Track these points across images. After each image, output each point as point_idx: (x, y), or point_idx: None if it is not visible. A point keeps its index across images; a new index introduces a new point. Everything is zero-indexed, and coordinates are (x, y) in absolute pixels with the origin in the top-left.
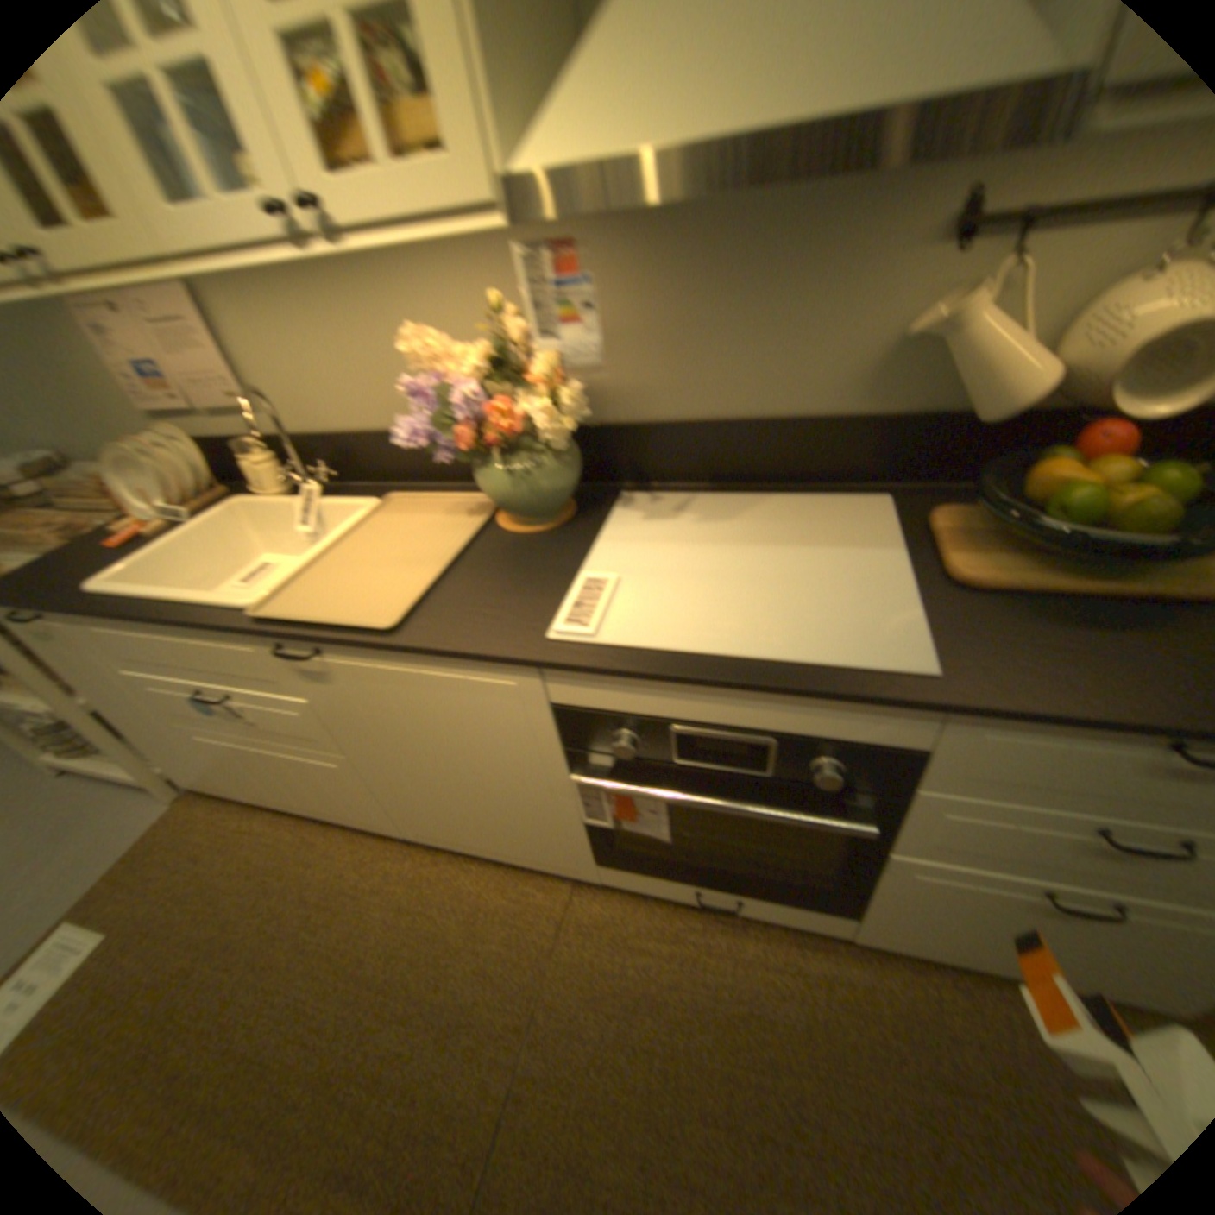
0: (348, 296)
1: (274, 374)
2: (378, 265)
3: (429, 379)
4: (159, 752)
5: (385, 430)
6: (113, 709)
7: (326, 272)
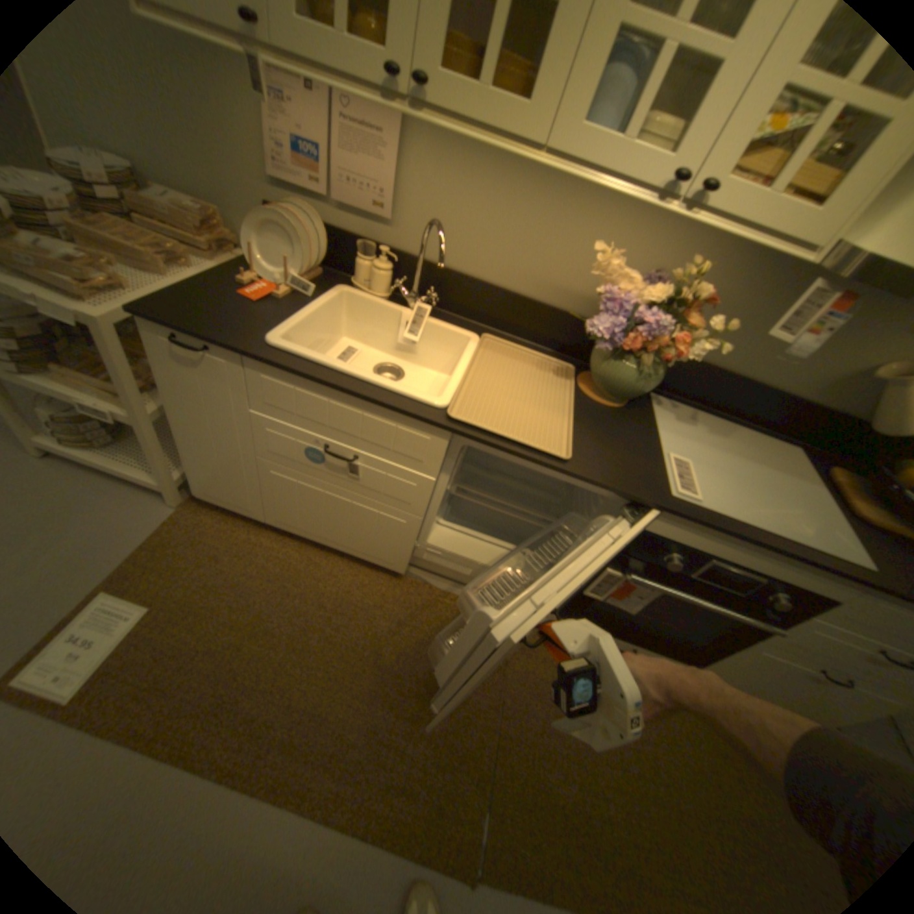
0: (544, 190)
1: (433, 209)
2: (585, 183)
3: (628, 296)
4: (215, 472)
5: (499, 287)
6: (205, 432)
7: (539, 166)
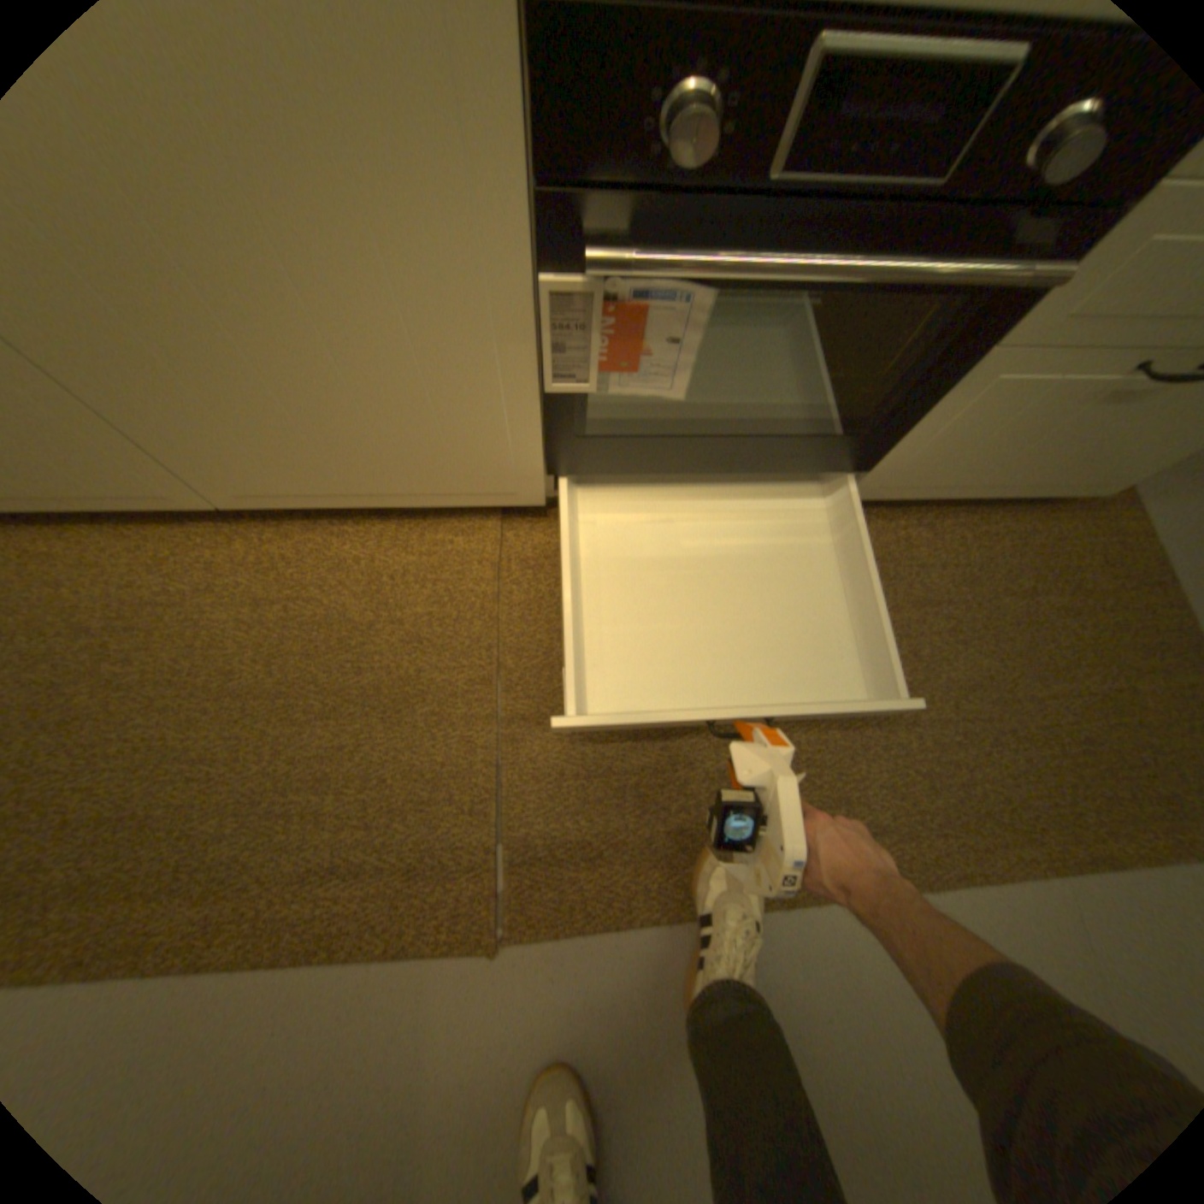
0: None
1: None
2: None
3: None
4: None
5: None
6: None
7: None
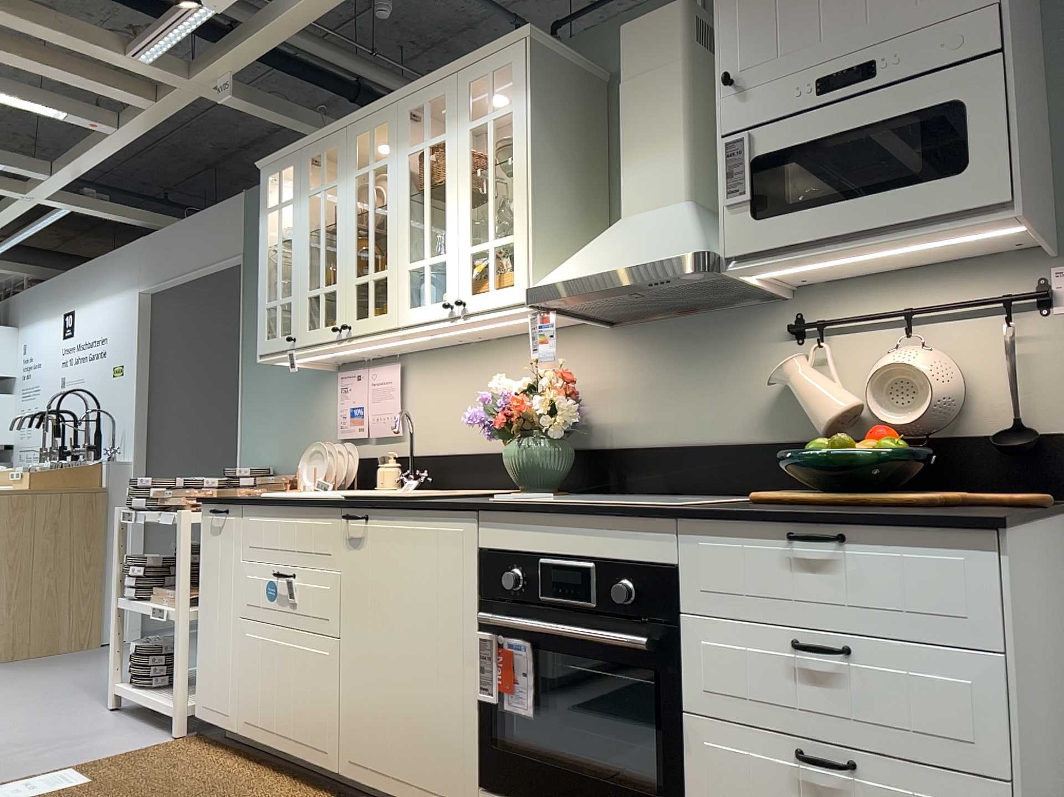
0: (481, 372)
1: (424, 417)
2: (501, 356)
3: (495, 394)
4: (213, 659)
5: (473, 454)
6: (214, 604)
7: (474, 360)
